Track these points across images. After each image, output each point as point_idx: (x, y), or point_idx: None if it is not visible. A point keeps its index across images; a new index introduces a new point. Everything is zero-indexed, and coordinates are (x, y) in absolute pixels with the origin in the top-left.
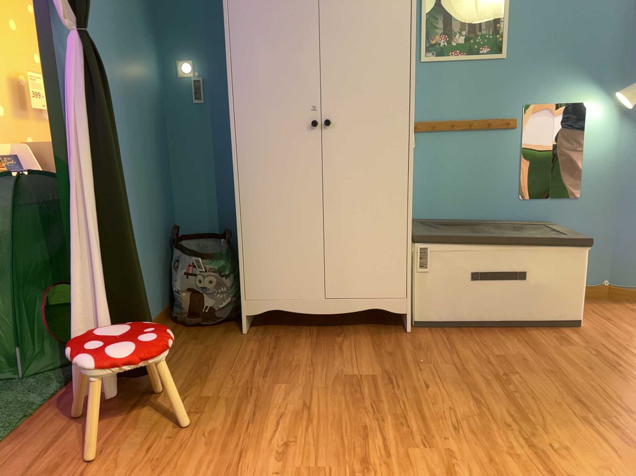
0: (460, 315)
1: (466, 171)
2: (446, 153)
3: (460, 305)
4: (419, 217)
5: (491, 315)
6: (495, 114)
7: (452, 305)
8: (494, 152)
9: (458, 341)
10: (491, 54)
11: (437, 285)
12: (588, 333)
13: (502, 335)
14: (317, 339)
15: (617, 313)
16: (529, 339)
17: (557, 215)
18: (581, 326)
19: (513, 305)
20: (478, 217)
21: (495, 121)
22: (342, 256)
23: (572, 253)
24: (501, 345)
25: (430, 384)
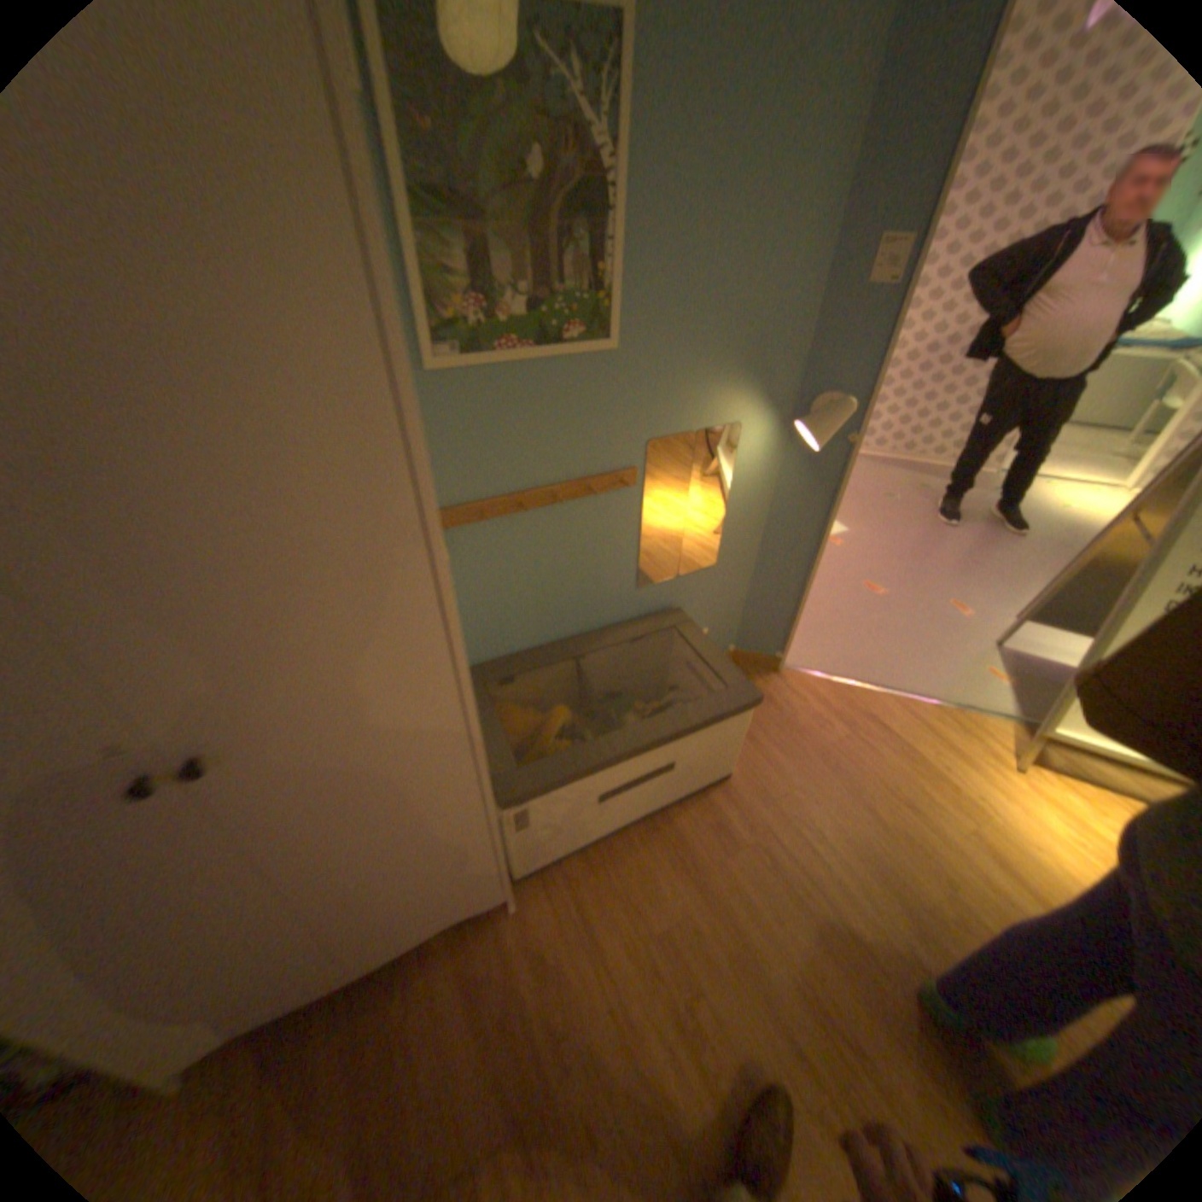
0: (585, 843)
1: (553, 572)
2: (514, 552)
3: (585, 835)
4: (479, 661)
5: (626, 822)
6: (598, 465)
7: (573, 840)
8: (597, 531)
9: (595, 907)
10: (588, 341)
11: (549, 835)
12: (743, 793)
13: (648, 852)
14: (354, 1028)
15: (756, 714)
16: (683, 848)
17: (686, 593)
18: (732, 776)
19: (656, 798)
20: (576, 630)
21: (600, 480)
22: (360, 903)
23: (735, 719)
24: (655, 891)
25: (596, 1119)
